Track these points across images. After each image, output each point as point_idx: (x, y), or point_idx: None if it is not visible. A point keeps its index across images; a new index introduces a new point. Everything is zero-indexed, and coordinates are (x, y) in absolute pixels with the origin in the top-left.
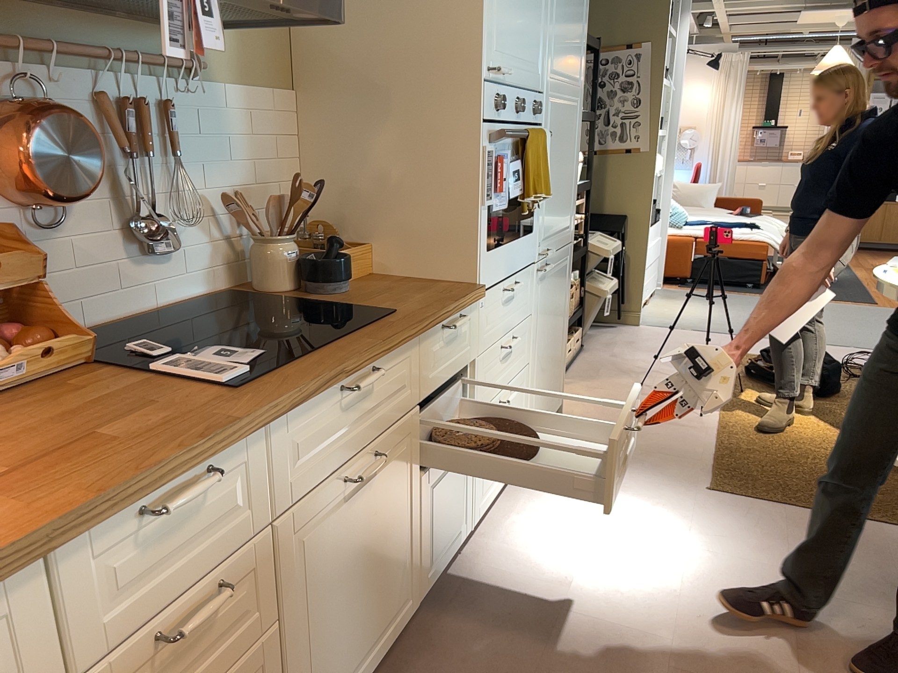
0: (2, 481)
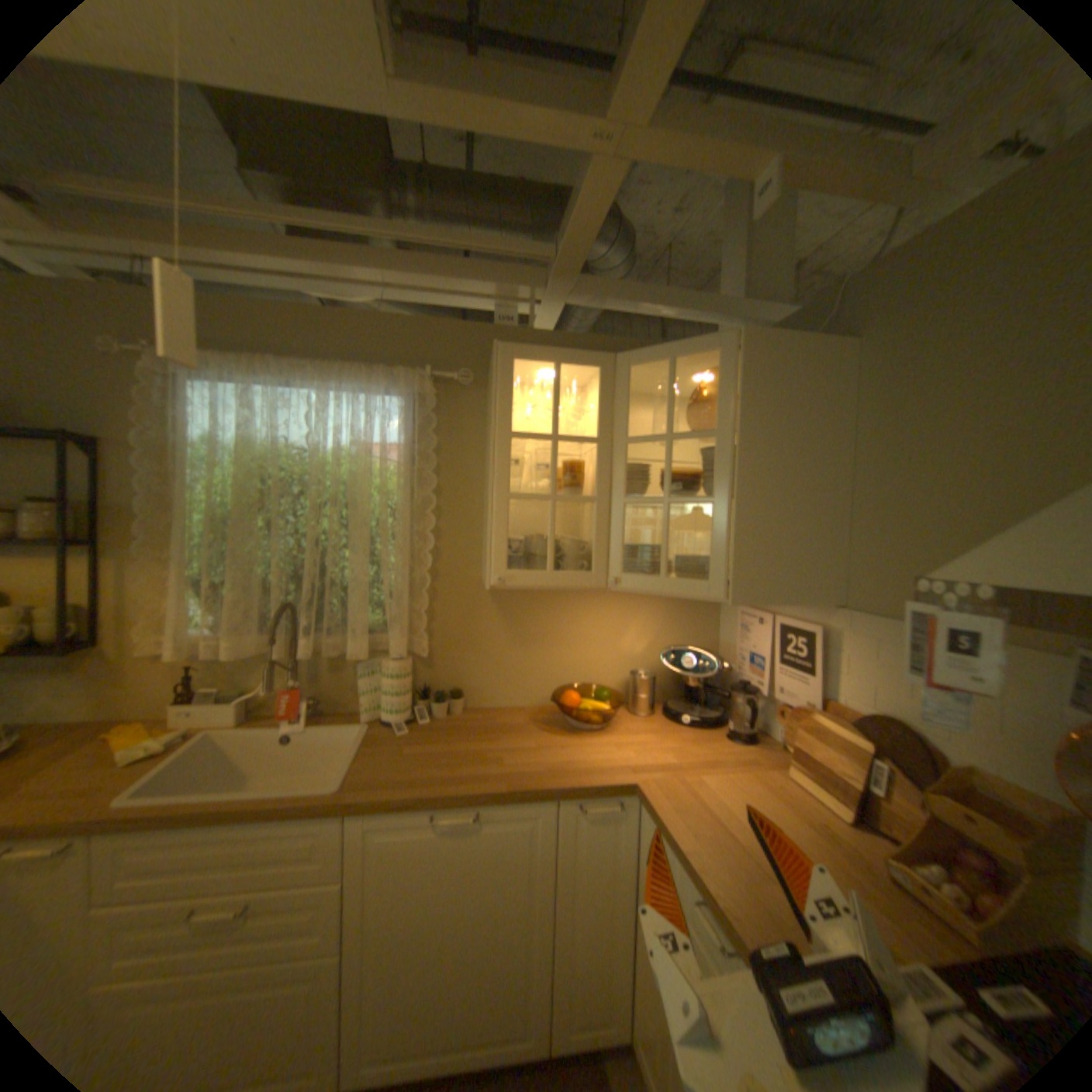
0: (735, 844)
